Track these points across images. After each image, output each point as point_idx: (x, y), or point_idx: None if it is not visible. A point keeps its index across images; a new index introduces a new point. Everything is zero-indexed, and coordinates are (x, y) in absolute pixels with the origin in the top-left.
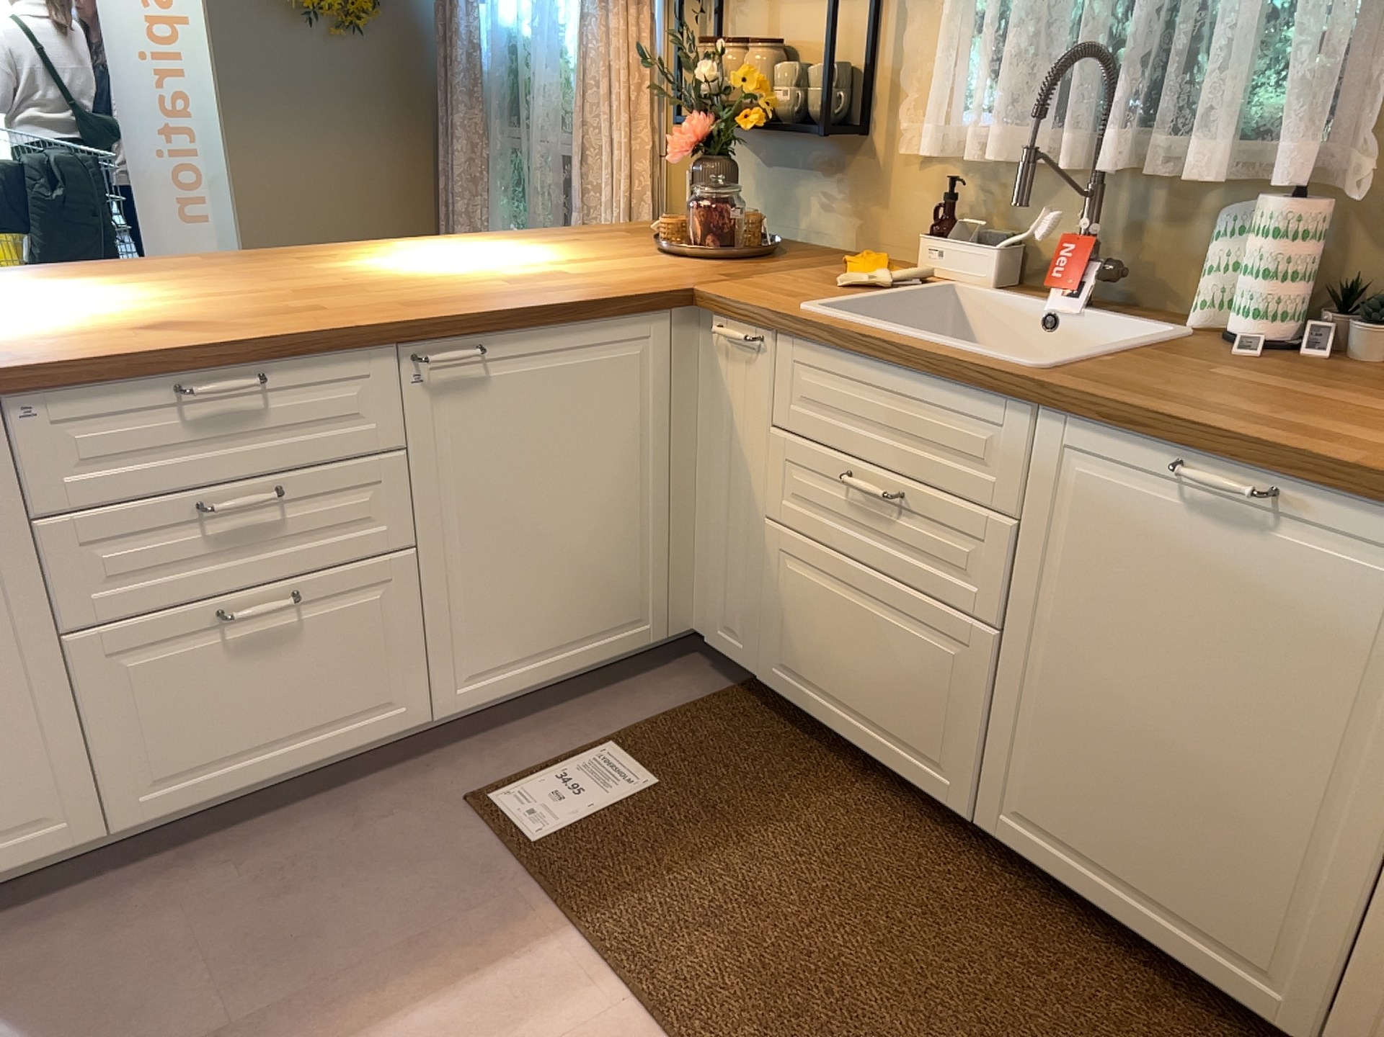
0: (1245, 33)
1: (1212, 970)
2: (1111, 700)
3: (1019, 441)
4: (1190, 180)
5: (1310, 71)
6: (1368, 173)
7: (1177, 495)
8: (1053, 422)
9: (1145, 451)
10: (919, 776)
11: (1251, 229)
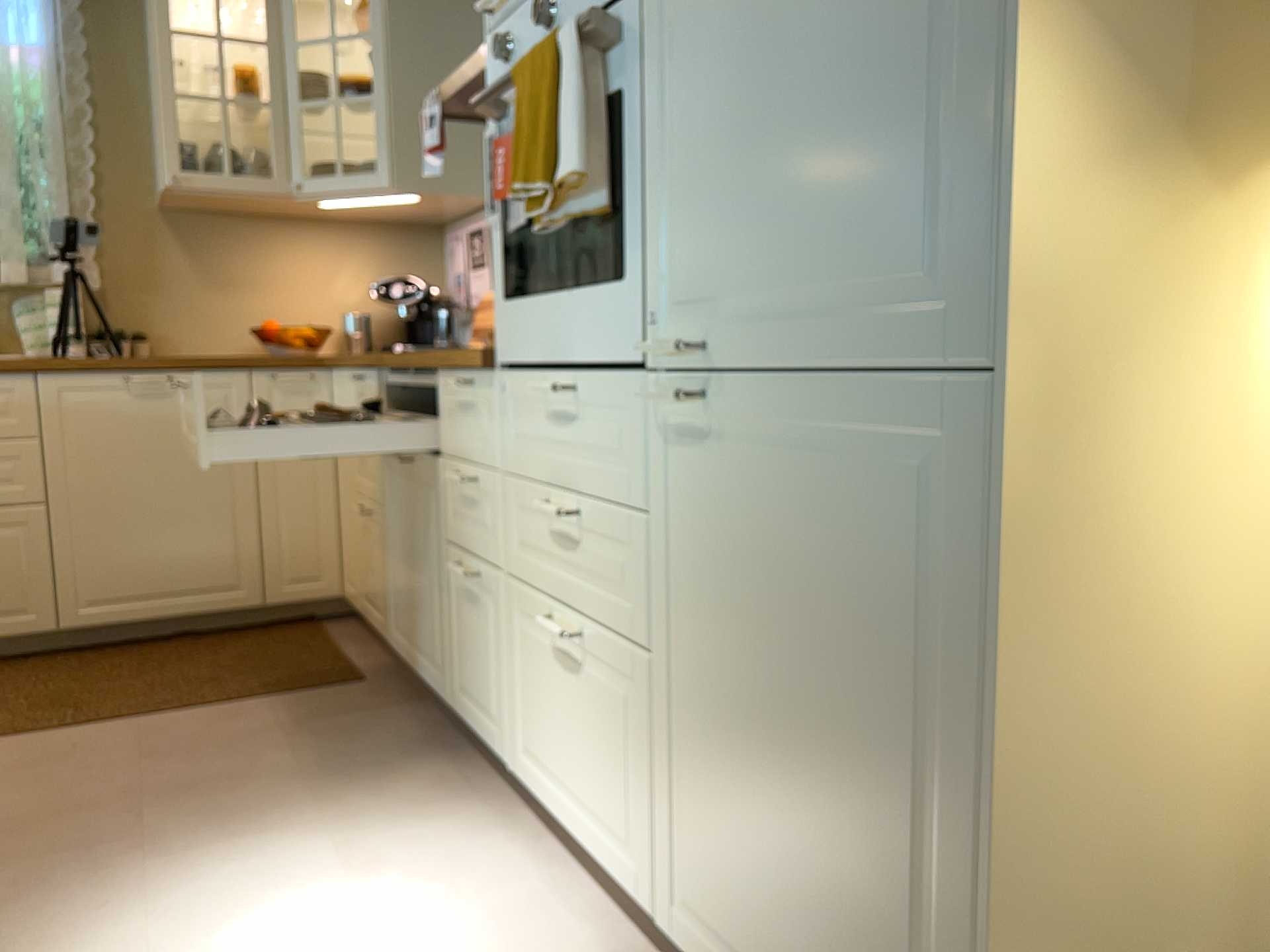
0: (14, 211)
1: (213, 604)
2: (123, 505)
3: (25, 395)
4: (8, 280)
5: (41, 232)
6: (93, 275)
7: (125, 393)
8: (45, 379)
9: (103, 378)
10: (7, 629)
11: (48, 303)
